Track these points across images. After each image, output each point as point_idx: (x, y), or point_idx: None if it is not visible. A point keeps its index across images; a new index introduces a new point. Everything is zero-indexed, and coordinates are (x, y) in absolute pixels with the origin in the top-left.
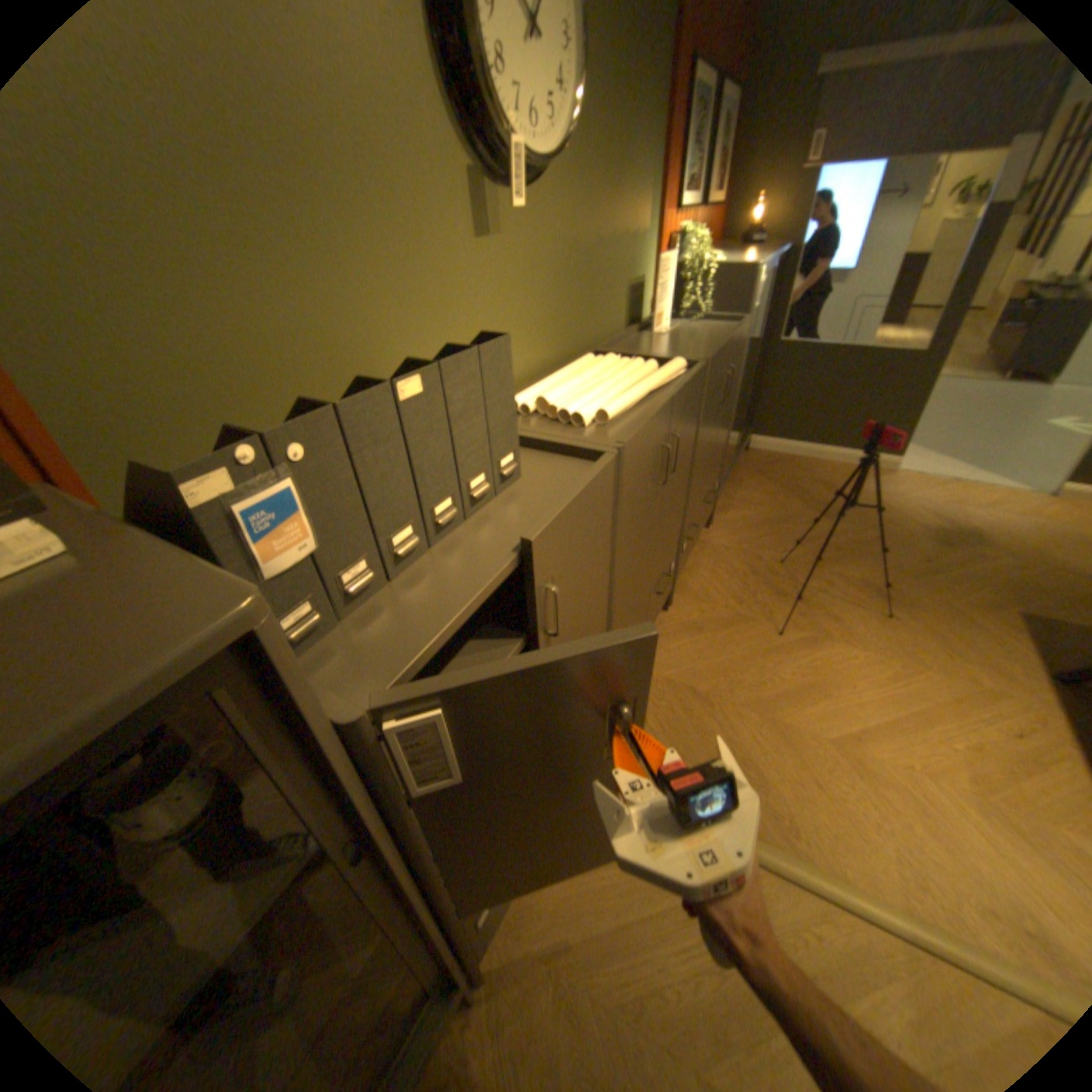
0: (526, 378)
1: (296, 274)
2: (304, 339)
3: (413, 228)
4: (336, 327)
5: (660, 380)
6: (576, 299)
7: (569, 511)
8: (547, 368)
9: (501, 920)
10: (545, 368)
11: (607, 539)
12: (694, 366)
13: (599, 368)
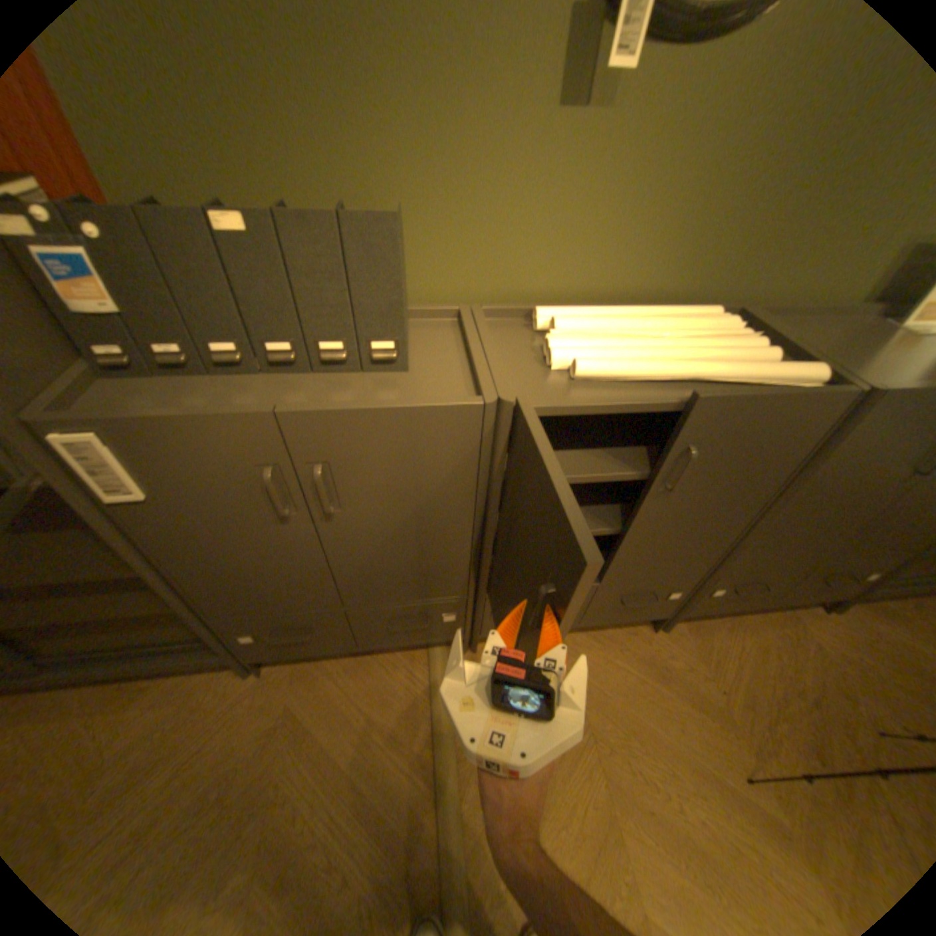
0: (600, 298)
1: (300, 102)
2: (299, 165)
3: (459, 76)
4: (336, 163)
5: (736, 373)
6: (751, 228)
7: (361, 417)
8: (645, 299)
9: (280, 658)
10: (642, 297)
11: (468, 484)
12: (836, 385)
13: (689, 323)
